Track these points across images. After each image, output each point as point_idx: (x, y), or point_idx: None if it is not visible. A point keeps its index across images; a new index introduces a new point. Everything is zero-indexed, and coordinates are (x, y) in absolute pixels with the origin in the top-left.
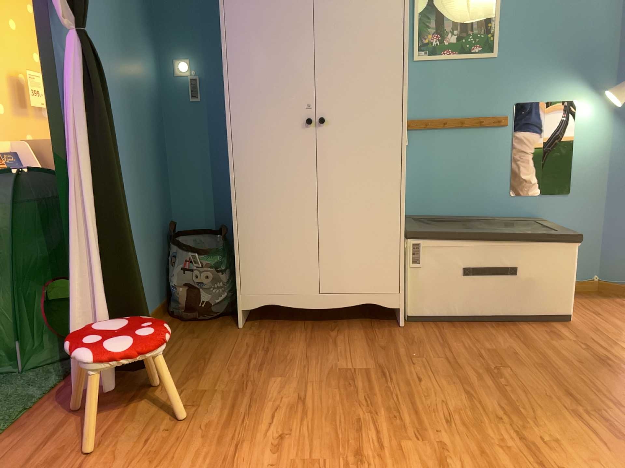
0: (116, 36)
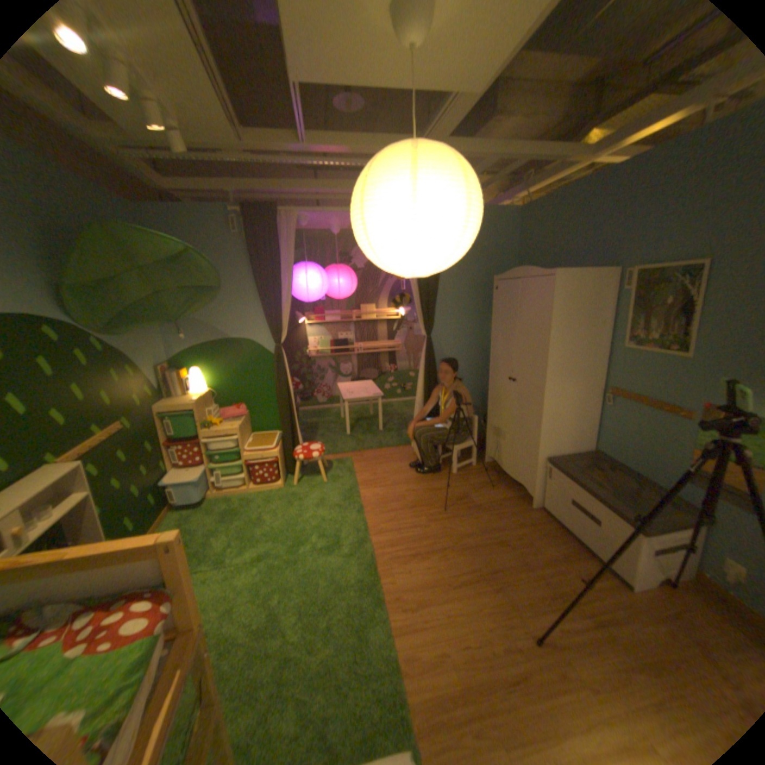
0: (468, 326)
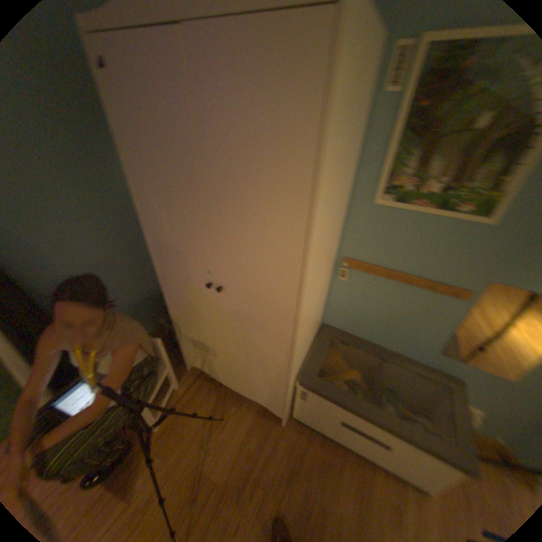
0: (63, 167)
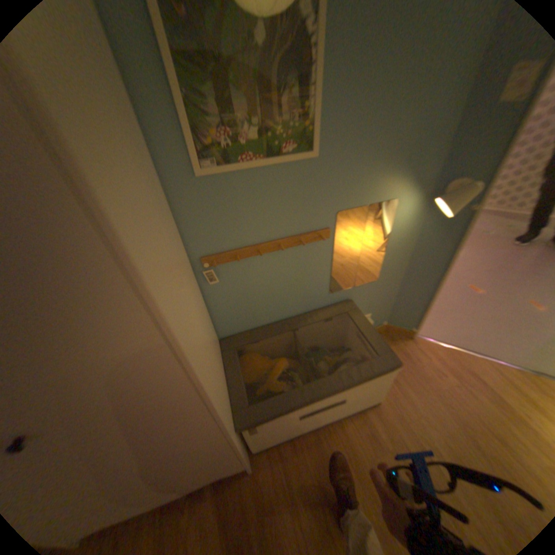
0: None
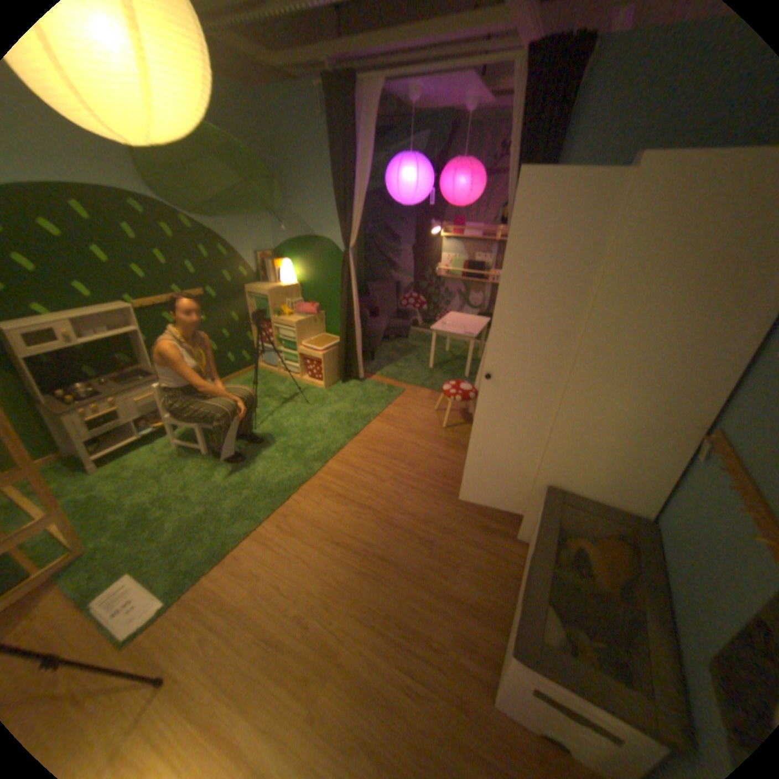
0: None
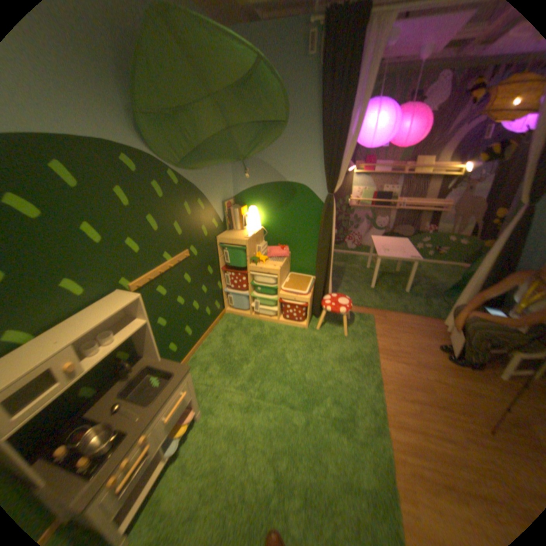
0: None
